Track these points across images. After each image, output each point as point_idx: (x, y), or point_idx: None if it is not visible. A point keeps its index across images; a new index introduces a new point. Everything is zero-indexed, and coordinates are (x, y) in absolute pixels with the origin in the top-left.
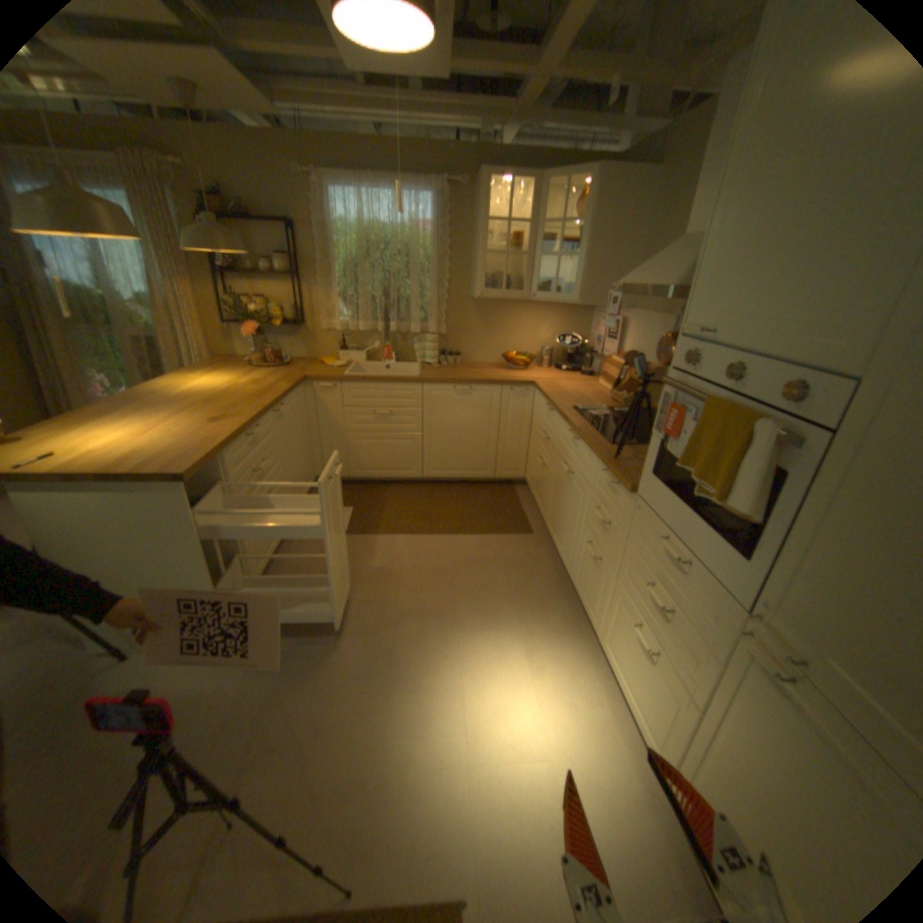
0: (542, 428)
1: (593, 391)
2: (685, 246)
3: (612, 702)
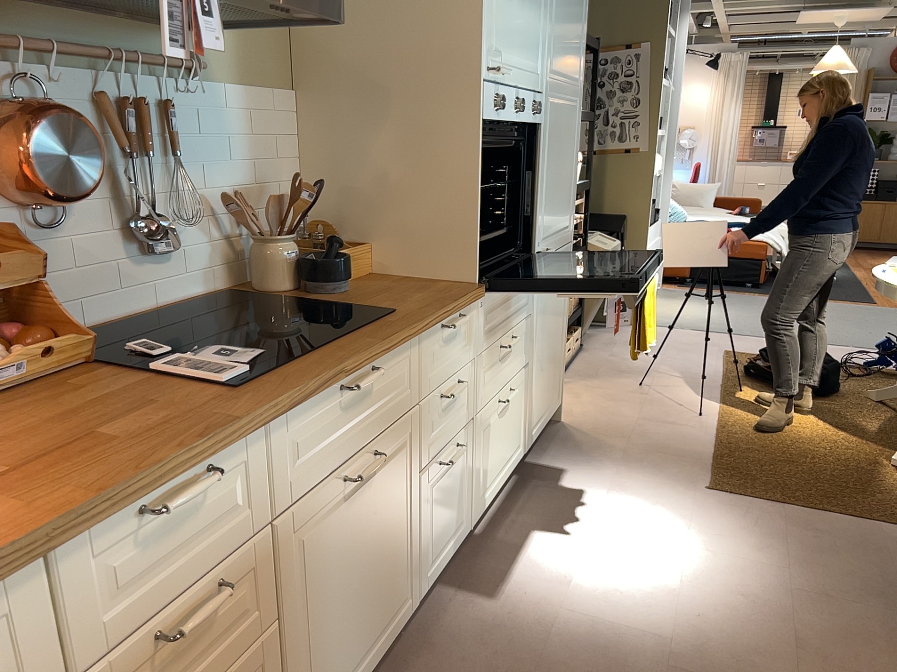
0: (113, 664)
1: None
2: None
3: (495, 521)
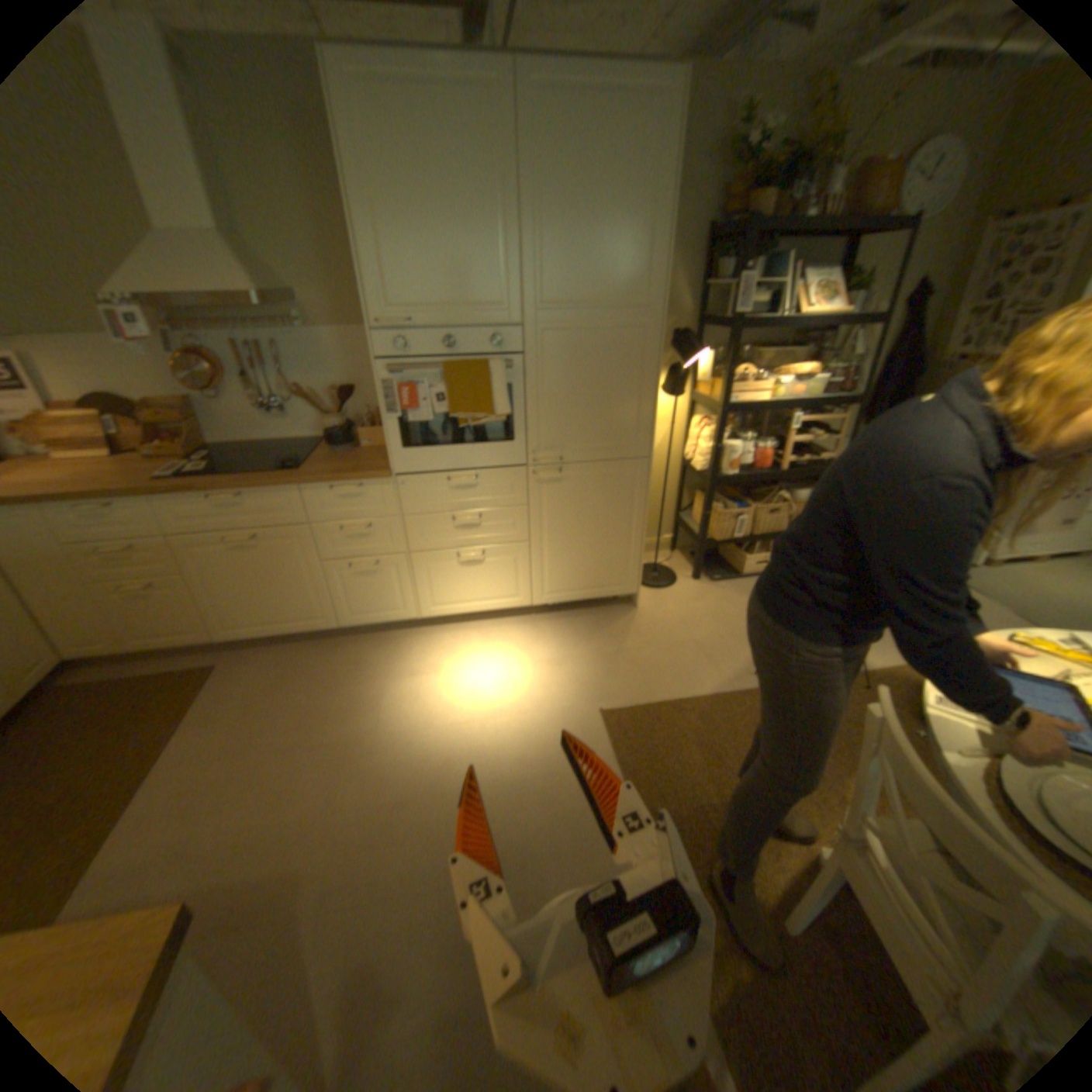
0: (84, 547)
1: (89, 464)
2: (188, 243)
3: (464, 628)
